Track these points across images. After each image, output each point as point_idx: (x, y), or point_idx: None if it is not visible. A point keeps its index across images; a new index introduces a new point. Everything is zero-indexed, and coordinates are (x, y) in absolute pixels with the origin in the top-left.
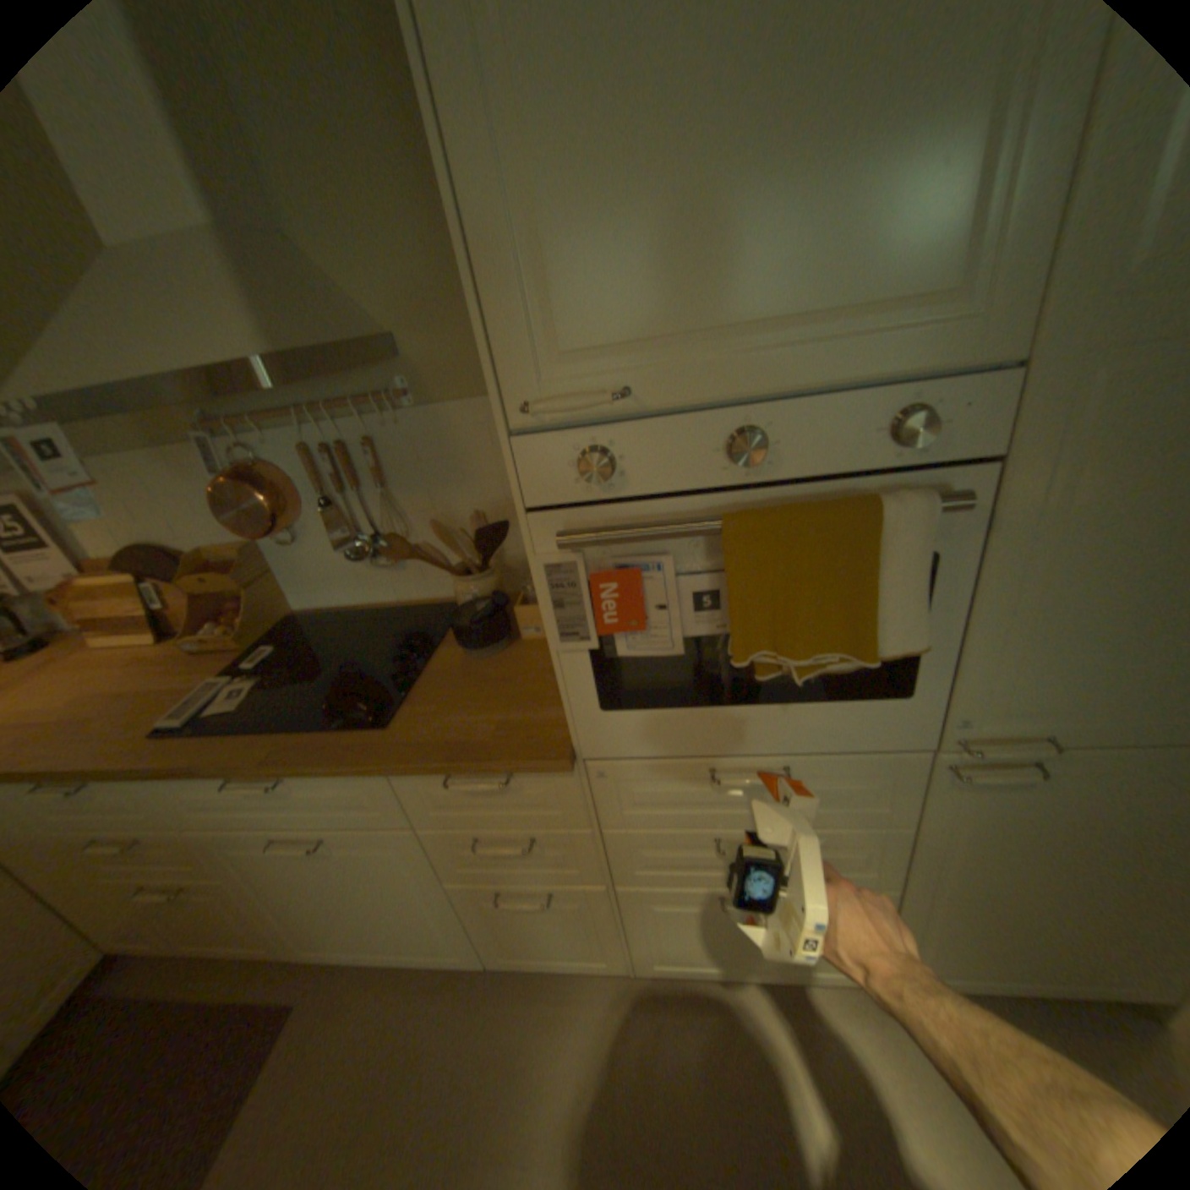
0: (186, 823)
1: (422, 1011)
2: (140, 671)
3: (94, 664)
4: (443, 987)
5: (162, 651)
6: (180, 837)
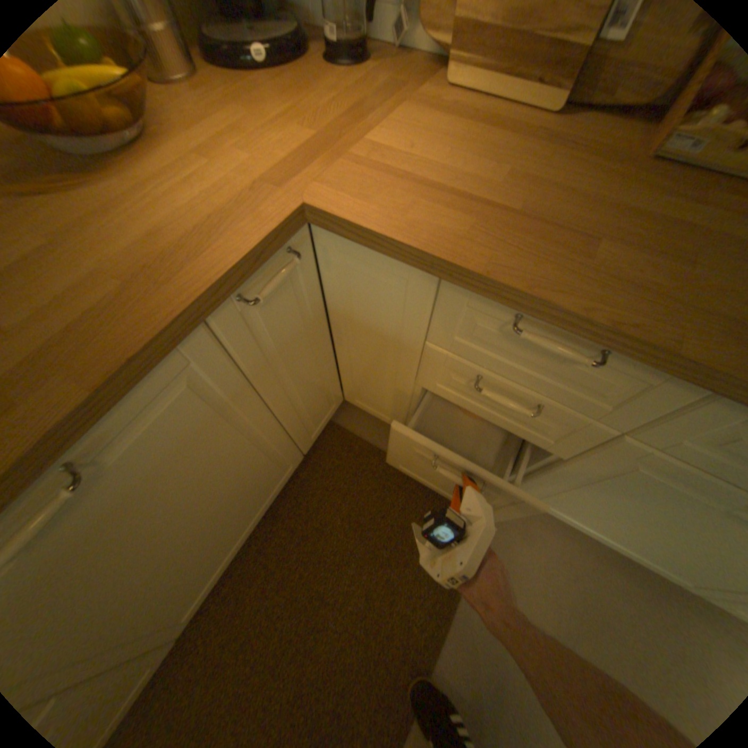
0: (665, 441)
1: (610, 578)
2: (580, 155)
3: (477, 112)
4: (625, 567)
5: (581, 127)
6: (613, 434)
